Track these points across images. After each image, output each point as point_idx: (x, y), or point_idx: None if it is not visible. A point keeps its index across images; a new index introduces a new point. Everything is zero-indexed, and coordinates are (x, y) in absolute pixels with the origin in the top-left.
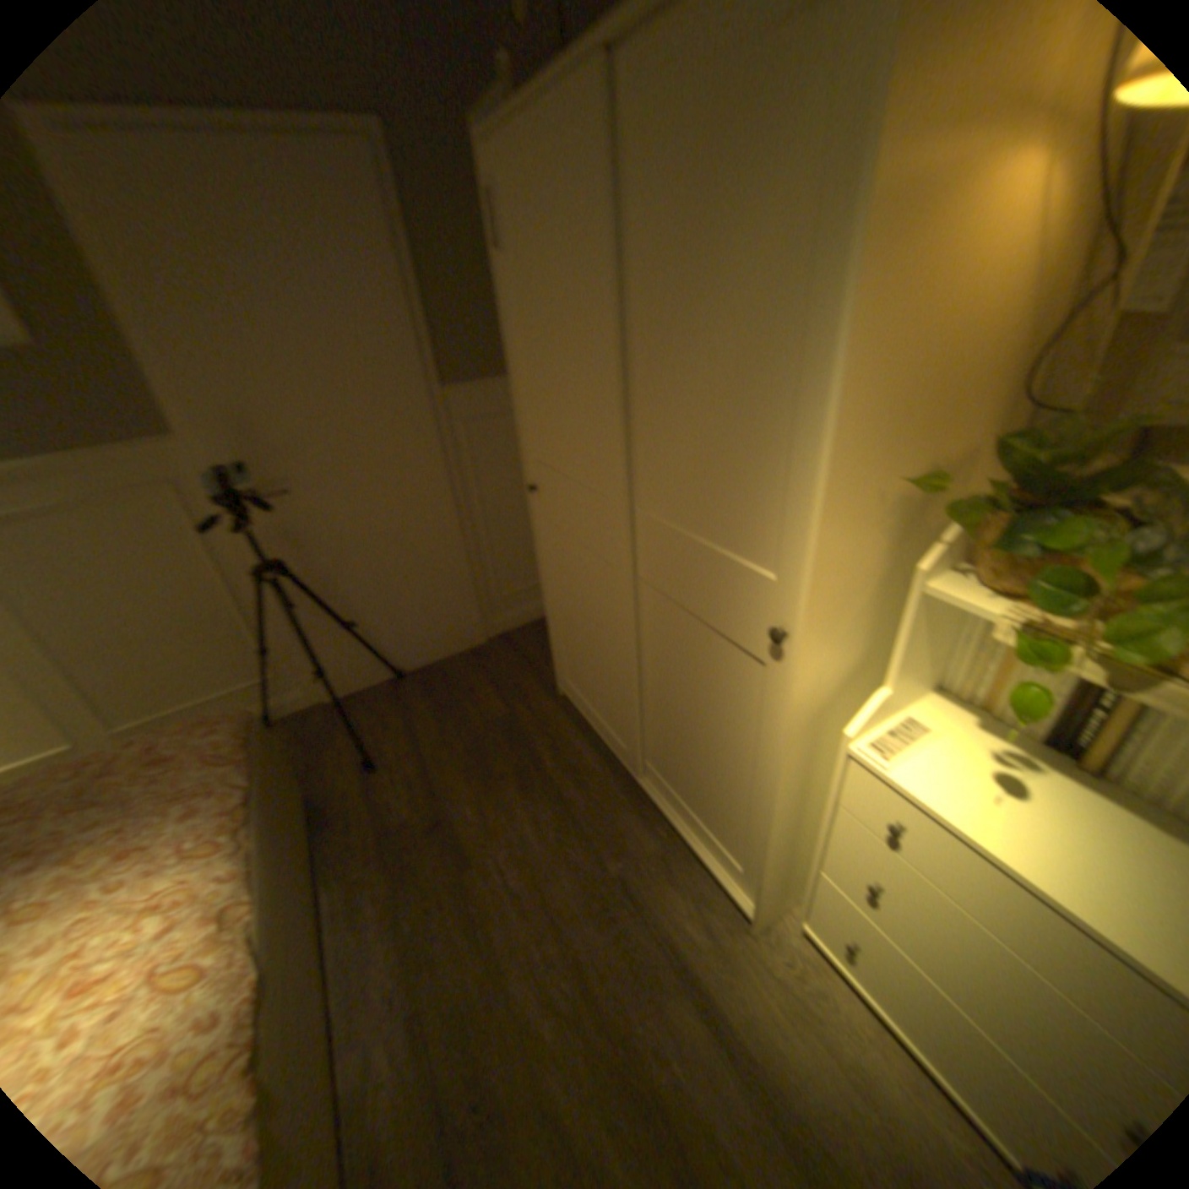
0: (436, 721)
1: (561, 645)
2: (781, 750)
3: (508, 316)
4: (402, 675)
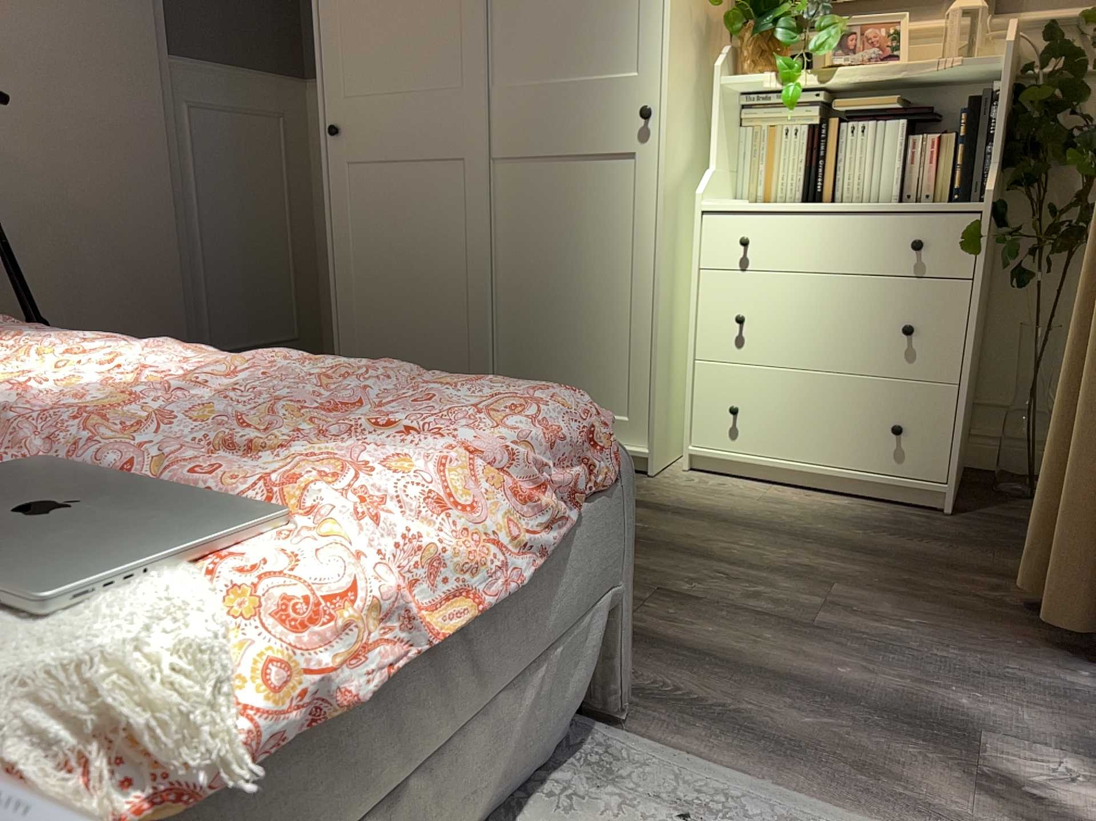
0: None
1: (360, 331)
2: (661, 212)
3: None
4: None
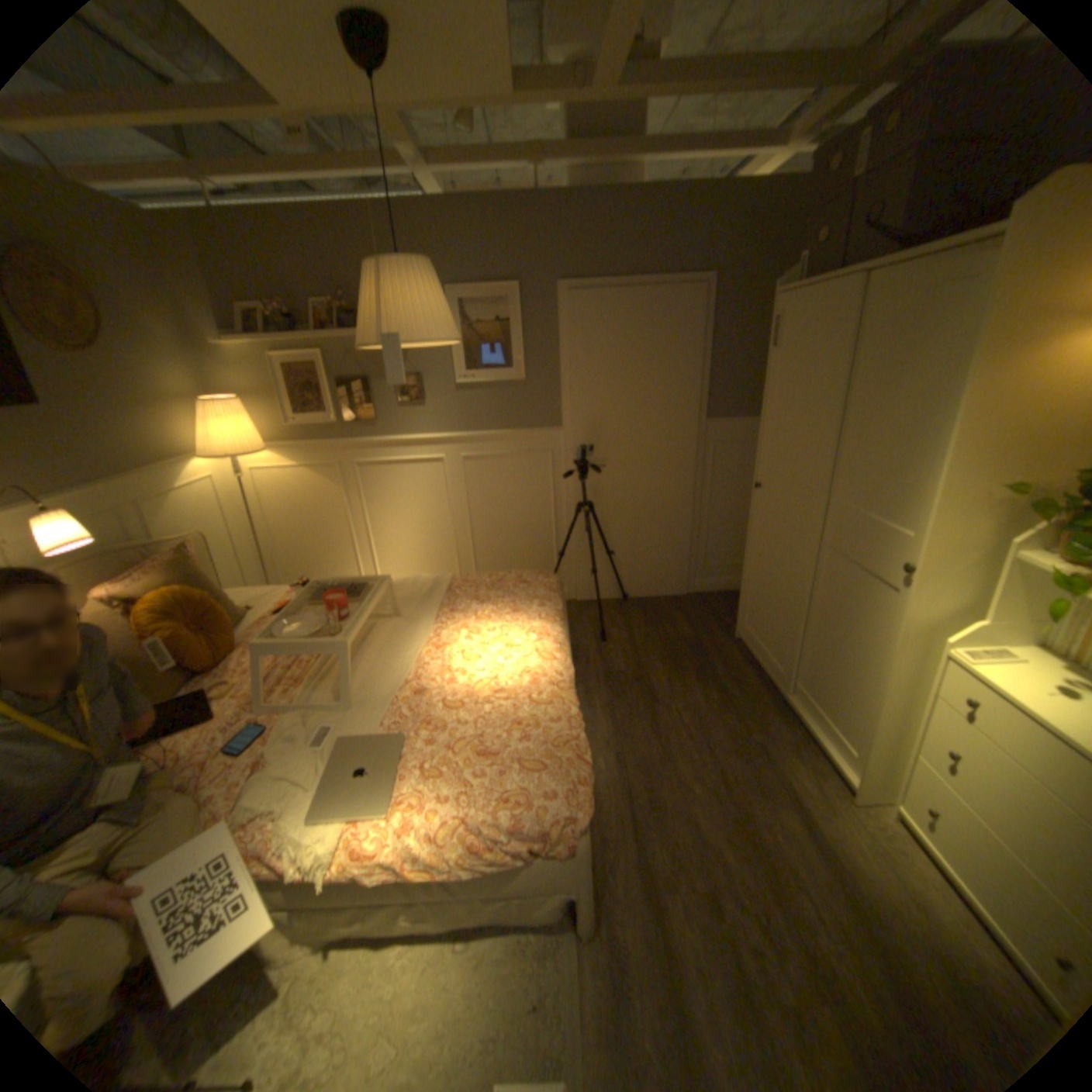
0: (648, 630)
1: (751, 598)
2: (902, 645)
3: (774, 384)
4: (629, 600)
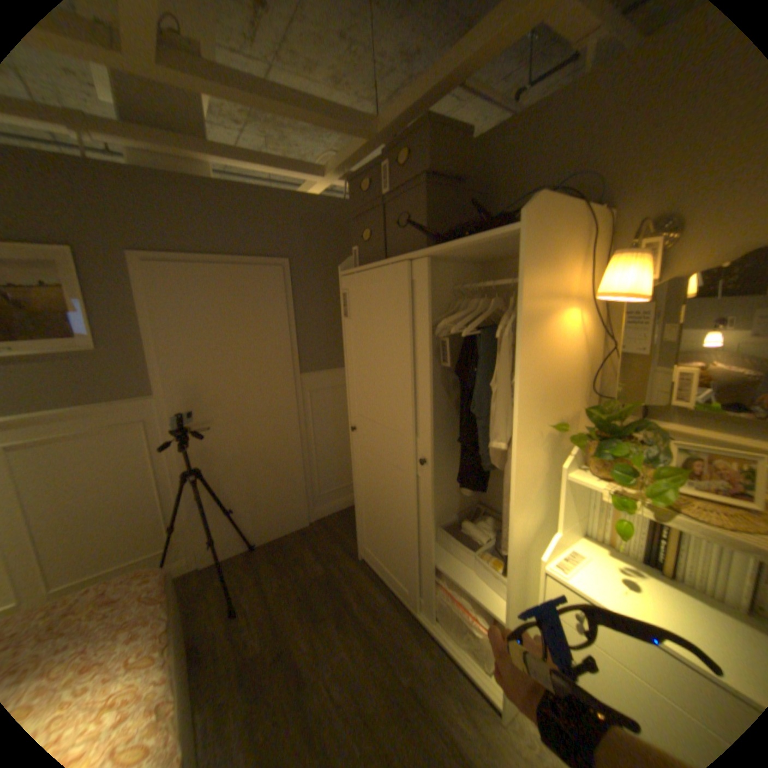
0: (279, 580)
1: (365, 524)
2: (510, 573)
3: (351, 346)
4: (255, 549)
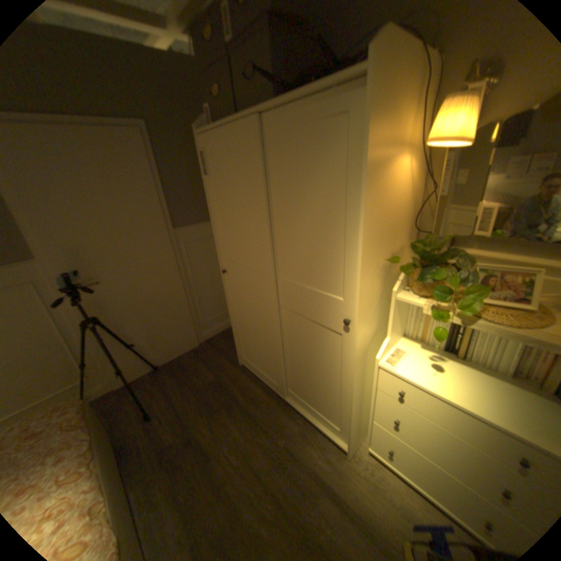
0: (180, 389)
1: (241, 341)
2: (354, 370)
3: (212, 201)
4: (157, 368)
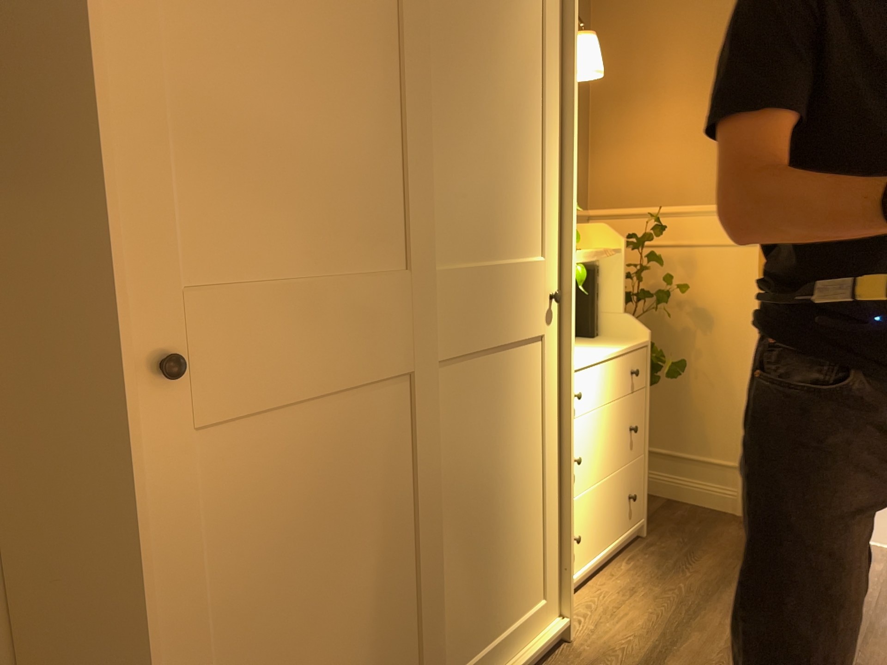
0: None
1: None
2: (572, 386)
3: None
4: None
